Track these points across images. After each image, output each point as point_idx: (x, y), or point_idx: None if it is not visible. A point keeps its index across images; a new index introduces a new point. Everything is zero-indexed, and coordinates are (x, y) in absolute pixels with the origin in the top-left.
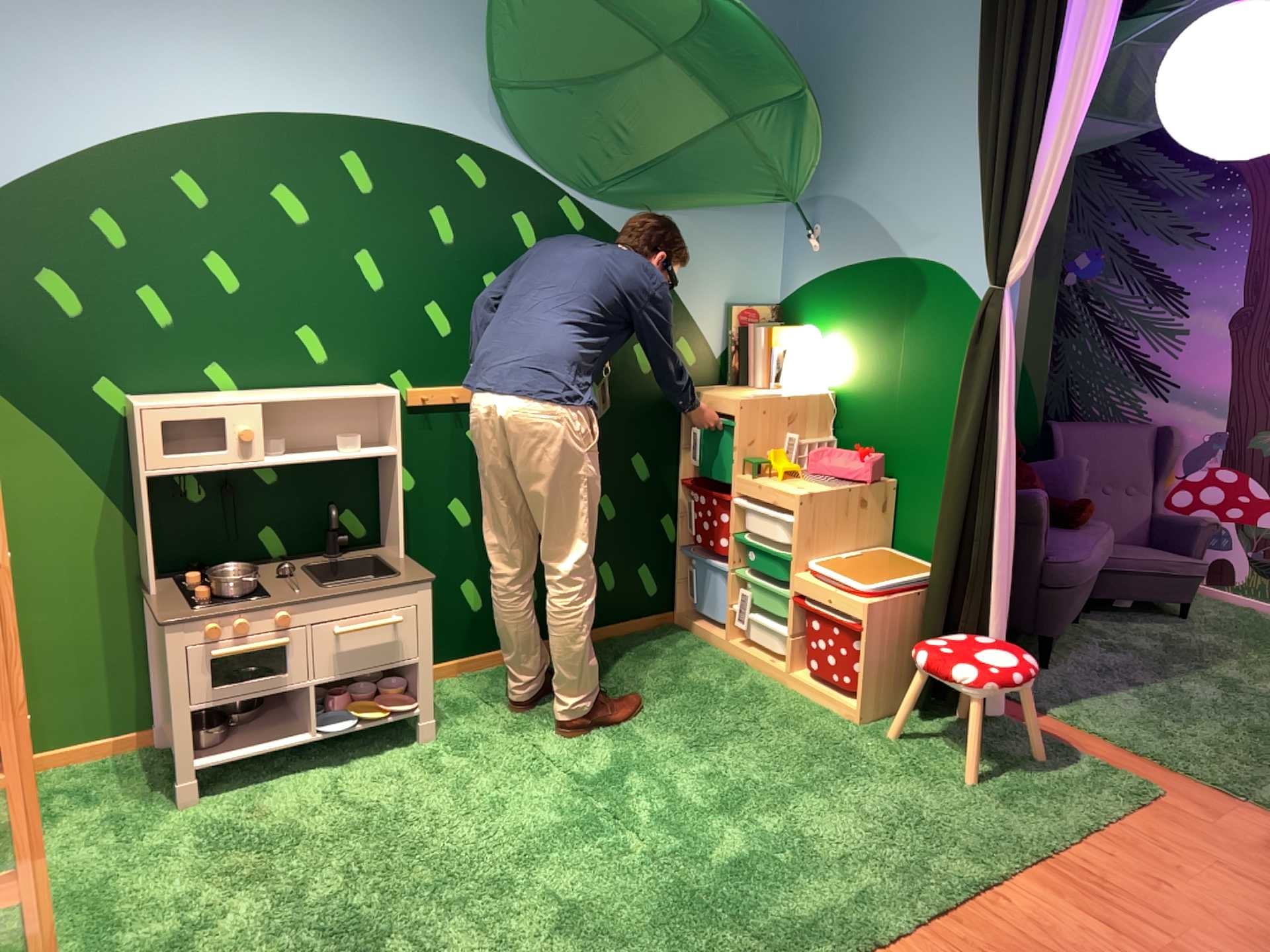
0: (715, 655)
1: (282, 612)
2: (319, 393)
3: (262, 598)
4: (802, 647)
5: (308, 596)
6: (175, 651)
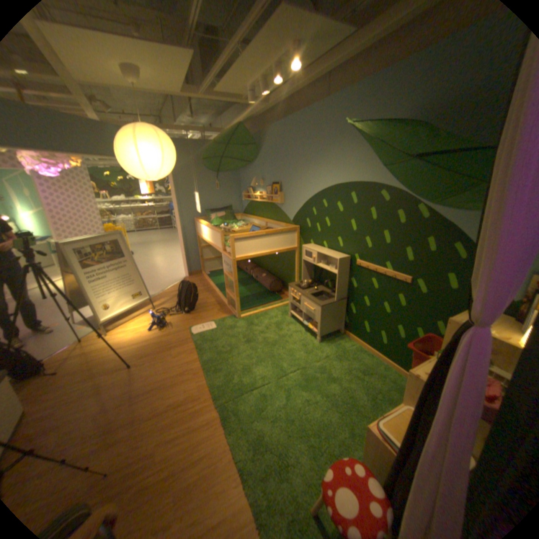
0: None
1: (299, 294)
2: (328, 253)
3: (303, 290)
4: None
5: (304, 294)
6: (288, 290)
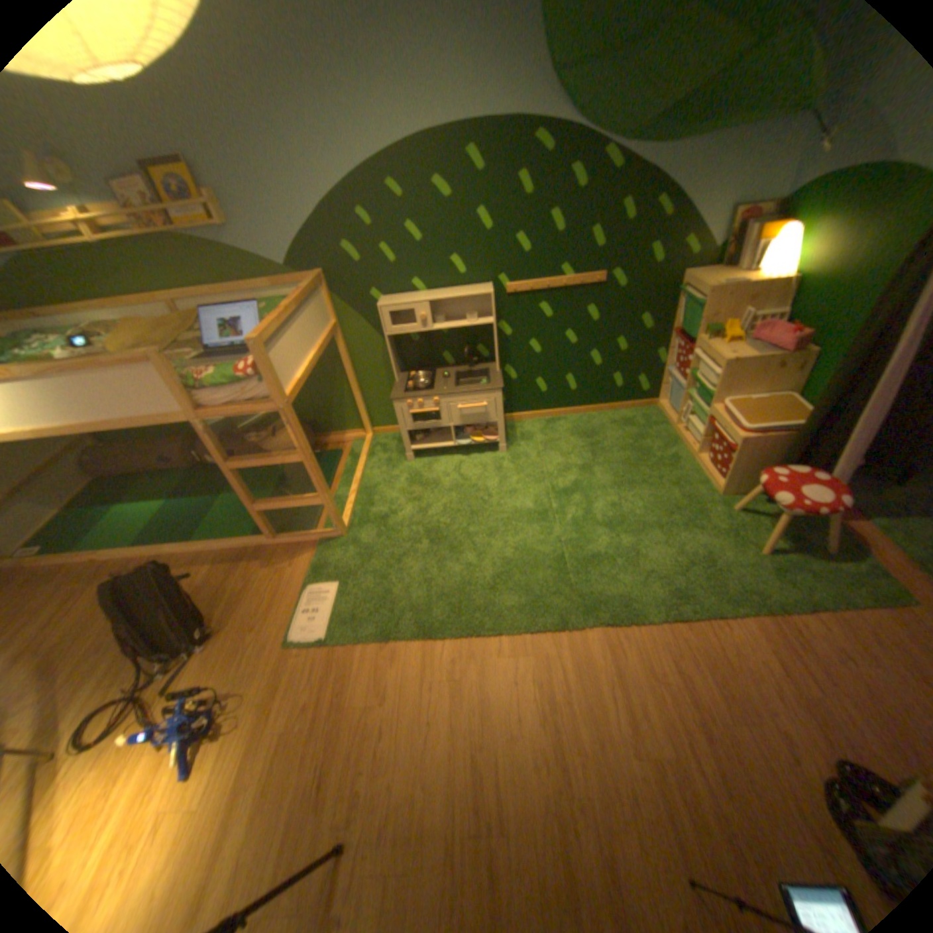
0: (666, 431)
1: (434, 399)
2: (455, 294)
3: (430, 390)
4: (707, 444)
5: (446, 393)
6: (396, 411)
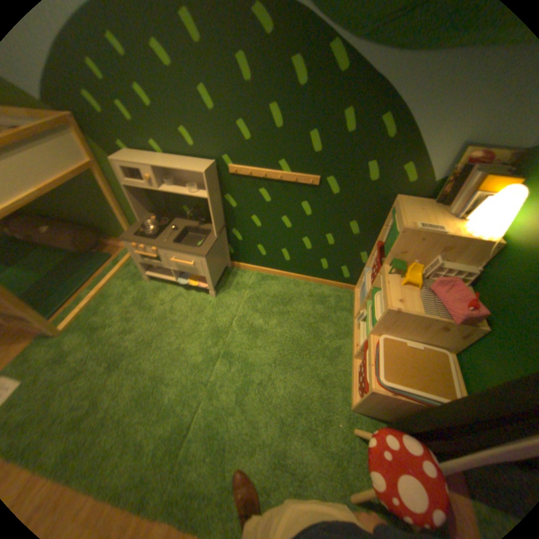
0: (347, 320)
1: (154, 247)
2: (177, 164)
3: (156, 238)
4: (361, 358)
5: (163, 245)
6: (128, 246)
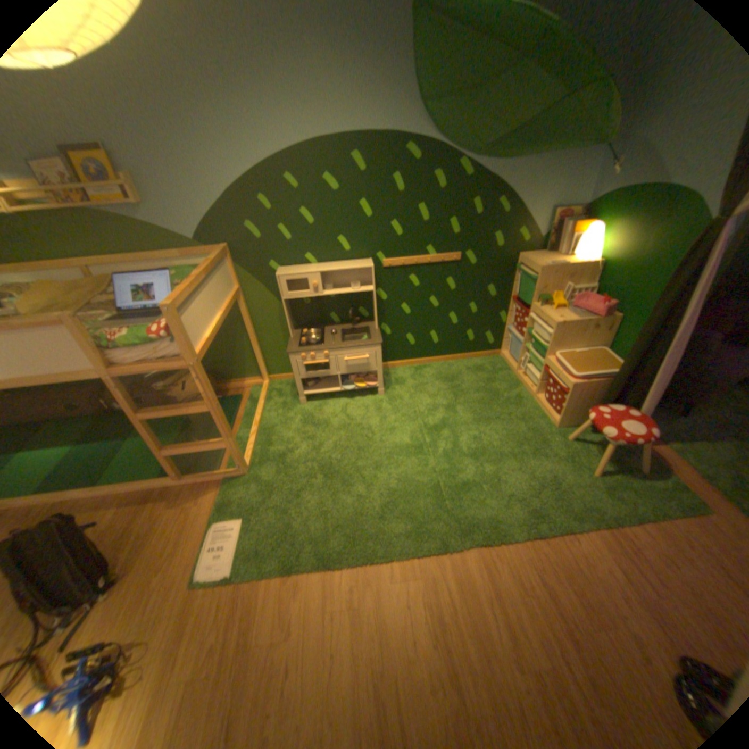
0: (509, 375)
1: (325, 352)
2: (342, 267)
3: (321, 345)
4: (543, 387)
5: (335, 347)
6: (292, 362)
